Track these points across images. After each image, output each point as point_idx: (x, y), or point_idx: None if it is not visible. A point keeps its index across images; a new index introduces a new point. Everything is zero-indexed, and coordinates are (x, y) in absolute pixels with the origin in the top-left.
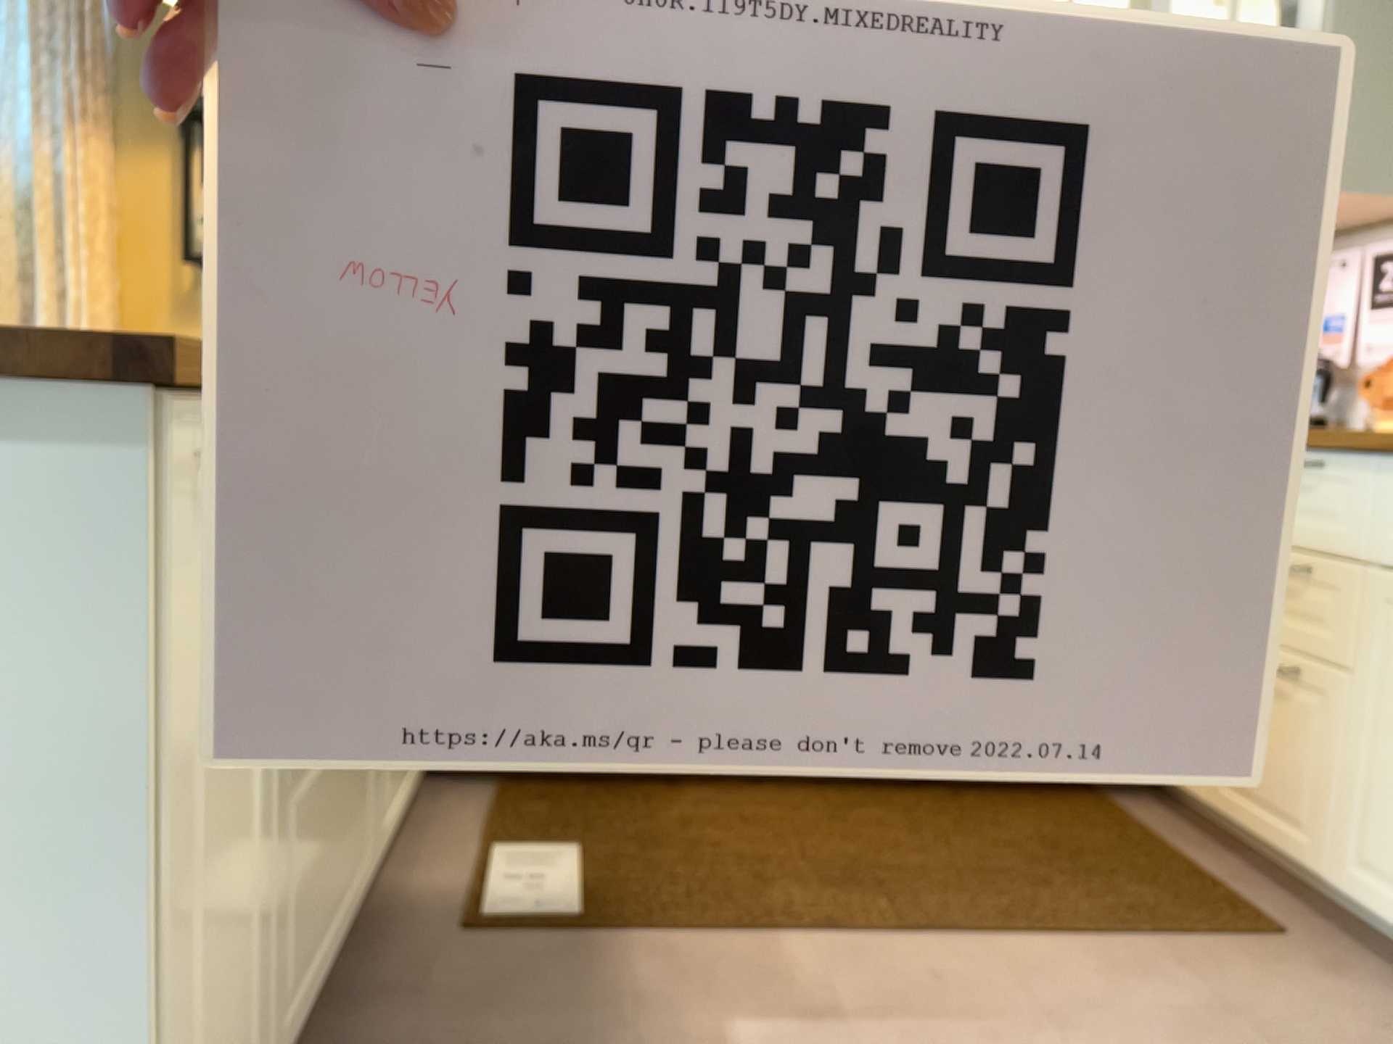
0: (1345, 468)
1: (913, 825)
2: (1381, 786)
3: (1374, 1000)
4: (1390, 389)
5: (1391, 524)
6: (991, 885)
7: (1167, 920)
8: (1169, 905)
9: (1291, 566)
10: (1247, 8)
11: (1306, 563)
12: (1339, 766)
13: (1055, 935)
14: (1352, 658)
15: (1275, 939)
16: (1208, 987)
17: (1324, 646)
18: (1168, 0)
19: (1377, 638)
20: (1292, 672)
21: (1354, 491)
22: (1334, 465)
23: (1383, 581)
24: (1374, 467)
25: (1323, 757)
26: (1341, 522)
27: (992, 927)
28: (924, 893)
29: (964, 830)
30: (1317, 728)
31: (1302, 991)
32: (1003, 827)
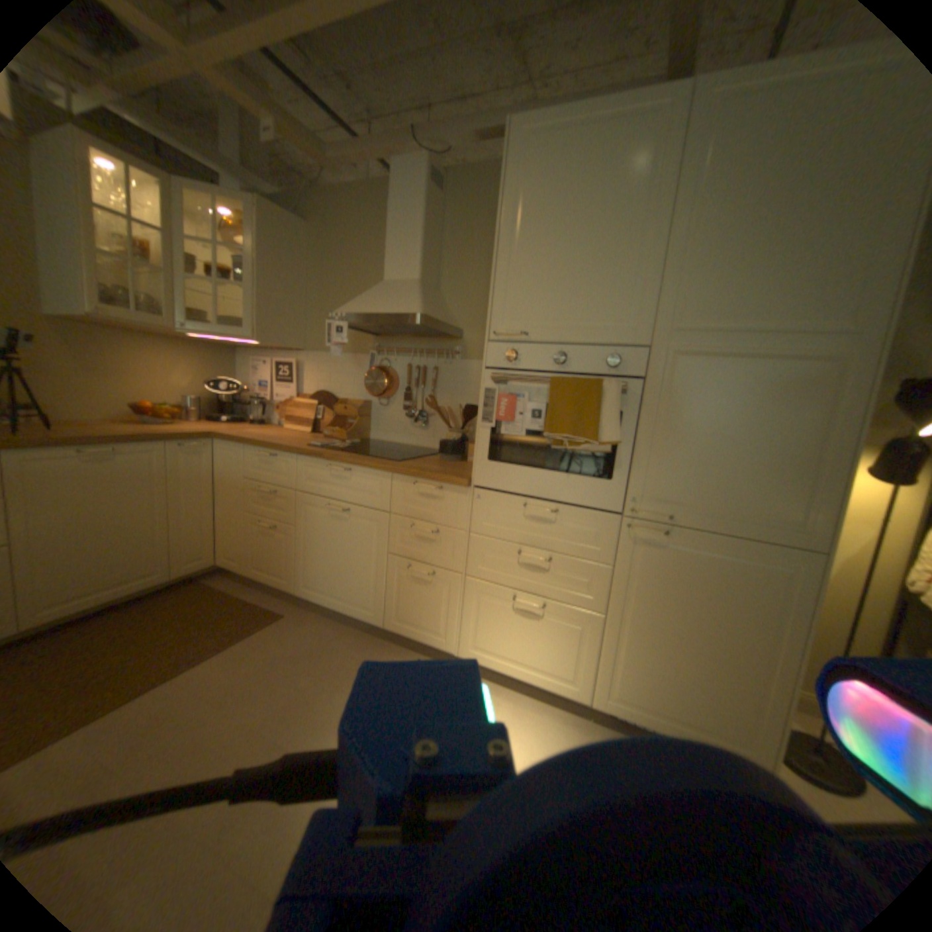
0: (281, 457)
1: (105, 641)
2: (304, 561)
3: (311, 628)
4: (283, 413)
5: (299, 478)
6: (160, 654)
7: (240, 632)
8: (238, 625)
9: (266, 492)
10: (209, 246)
11: (270, 489)
12: (290, 556)
13: (198, 663)
14: (291, 521)
15: (277, 620)
16: (261, 652)
17: (281, 518)
18: (172, 232)
19: (298, 514)
20: (270, 528)
21: (285, 465)
22: (277, 456)
23: (298, 496)
24: (291, 458)
25: (284, 554)
26: (282, 476)
27: (168, 675)
28: (127, 676)
29: (135, 631)
30: (281, 545)
31: (291, 637)
32: (155, 620)
